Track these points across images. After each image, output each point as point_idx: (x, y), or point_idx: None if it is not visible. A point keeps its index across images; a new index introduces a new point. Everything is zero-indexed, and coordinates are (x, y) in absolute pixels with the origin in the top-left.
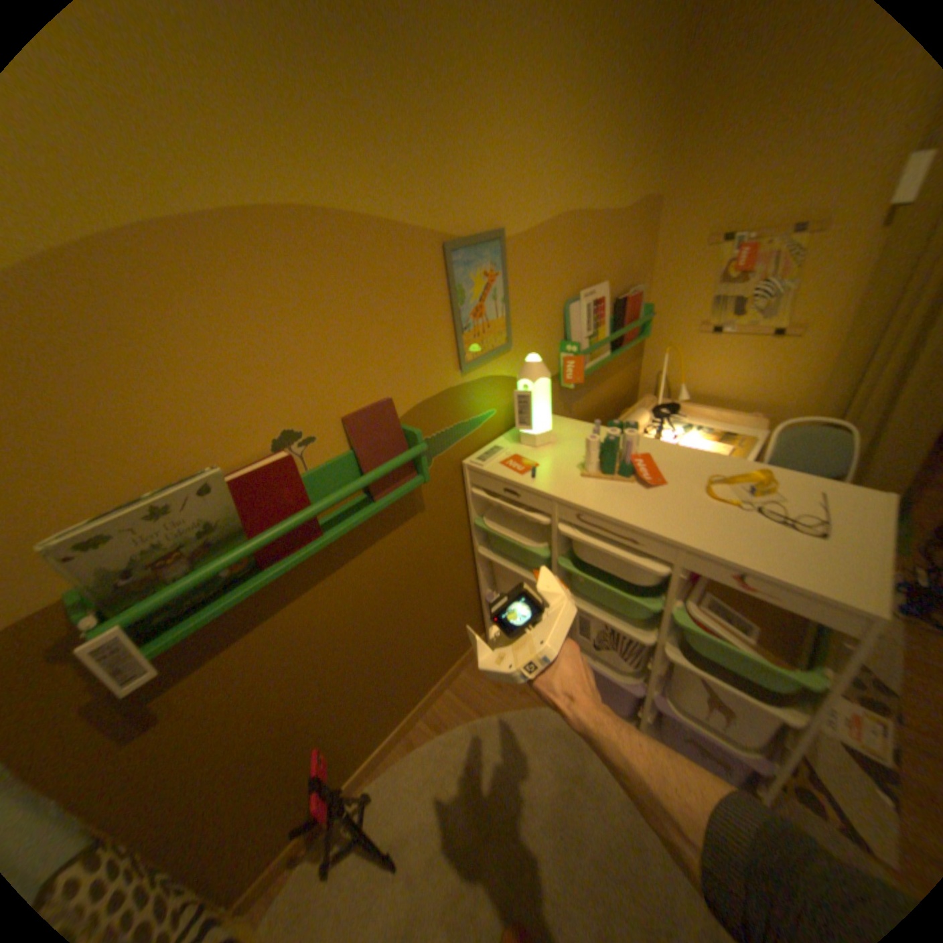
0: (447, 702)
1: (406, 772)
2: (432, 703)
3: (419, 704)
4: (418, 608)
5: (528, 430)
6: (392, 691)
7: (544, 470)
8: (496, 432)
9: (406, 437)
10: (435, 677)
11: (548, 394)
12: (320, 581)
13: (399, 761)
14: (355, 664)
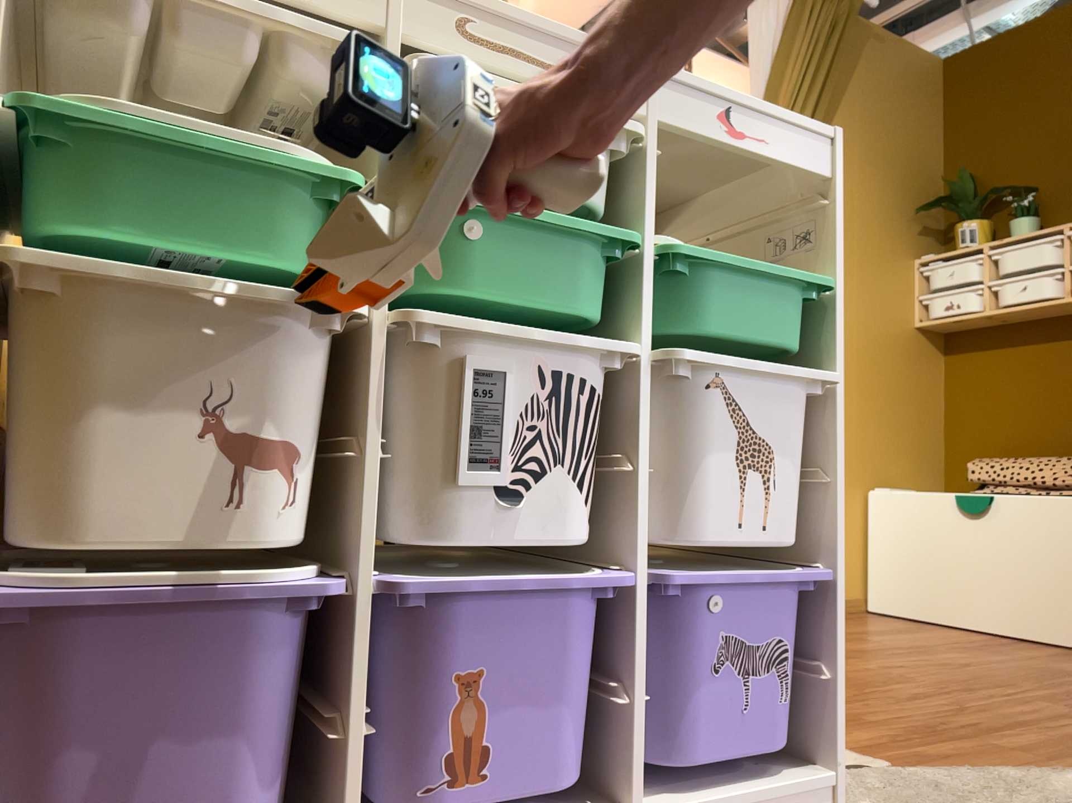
0: None
1: None
2: None
3: None
4: None
5: None
6: None
7: None
8: None
9: None
10: None
11: None
12: None
13: None
14: None
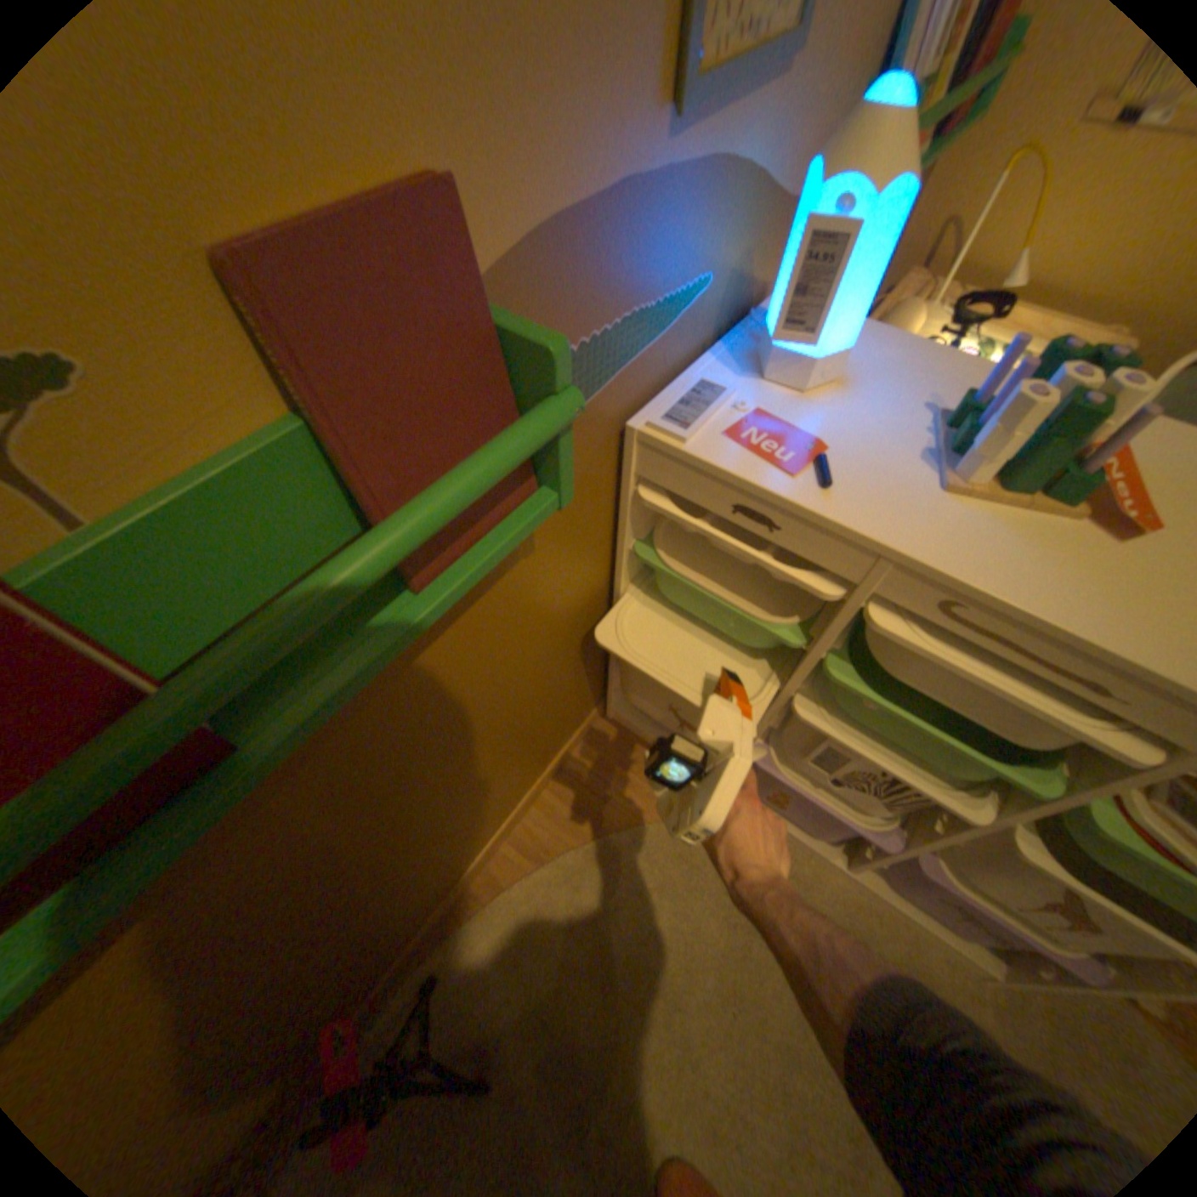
0: (547, 811)
1: (490, 932)
2: (522, 815)
3: (504, 826)
4: (509, 720)
5: (798, 342)
6: (462, 839)
7: (848, 464)
8: (701, 340)
9: (509, 356)
10: (529, 784)
11: (892, 233)
12: (269, 794)
13: (477, 913)
14: (390, 855)
